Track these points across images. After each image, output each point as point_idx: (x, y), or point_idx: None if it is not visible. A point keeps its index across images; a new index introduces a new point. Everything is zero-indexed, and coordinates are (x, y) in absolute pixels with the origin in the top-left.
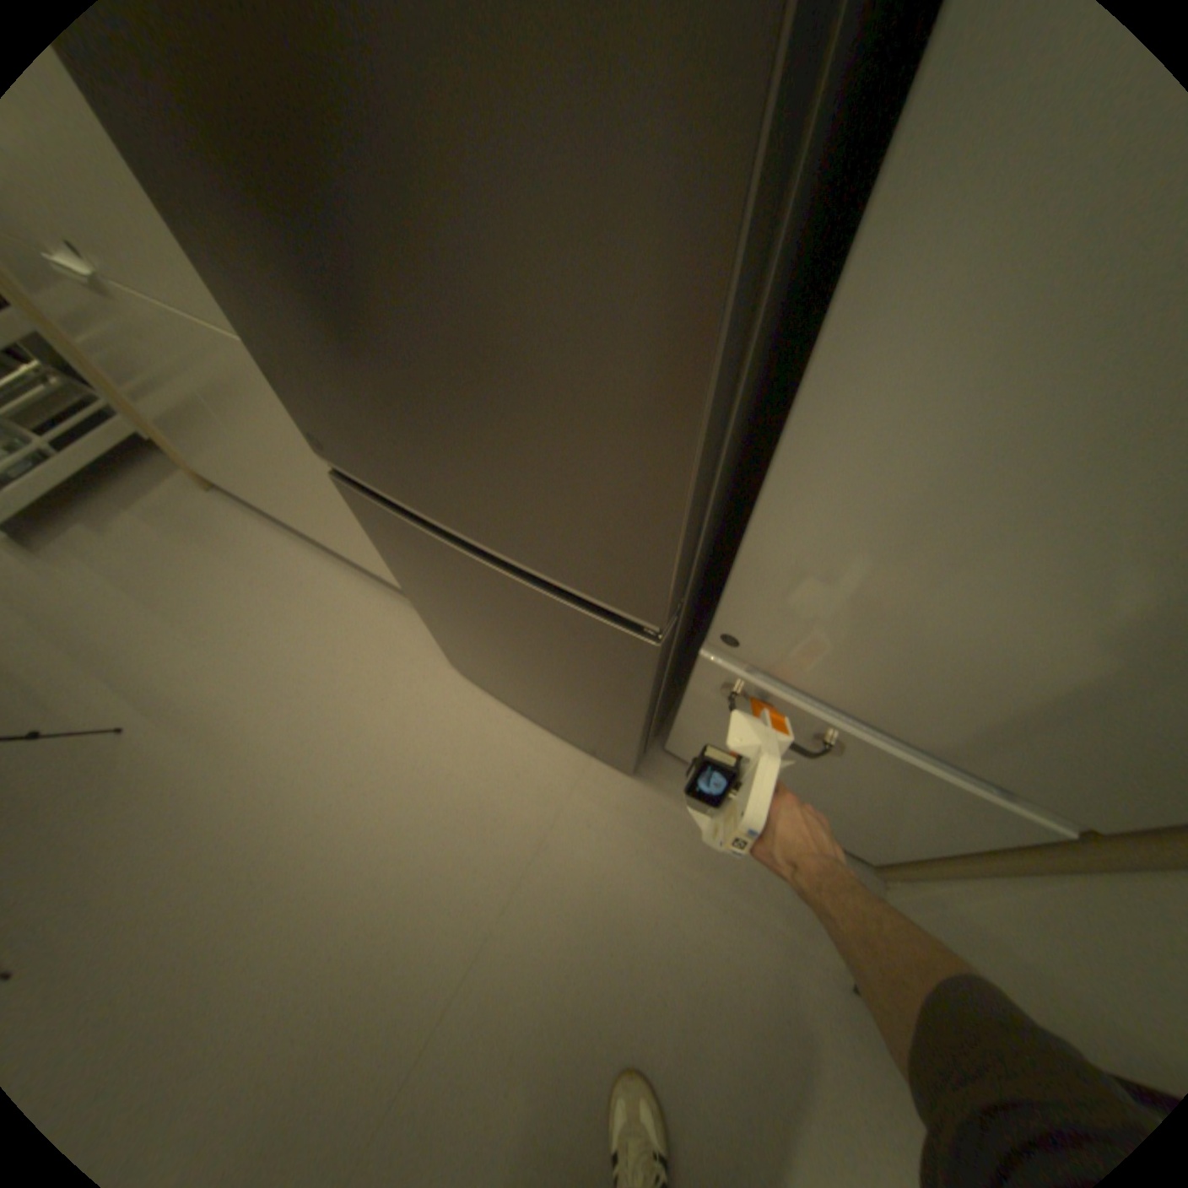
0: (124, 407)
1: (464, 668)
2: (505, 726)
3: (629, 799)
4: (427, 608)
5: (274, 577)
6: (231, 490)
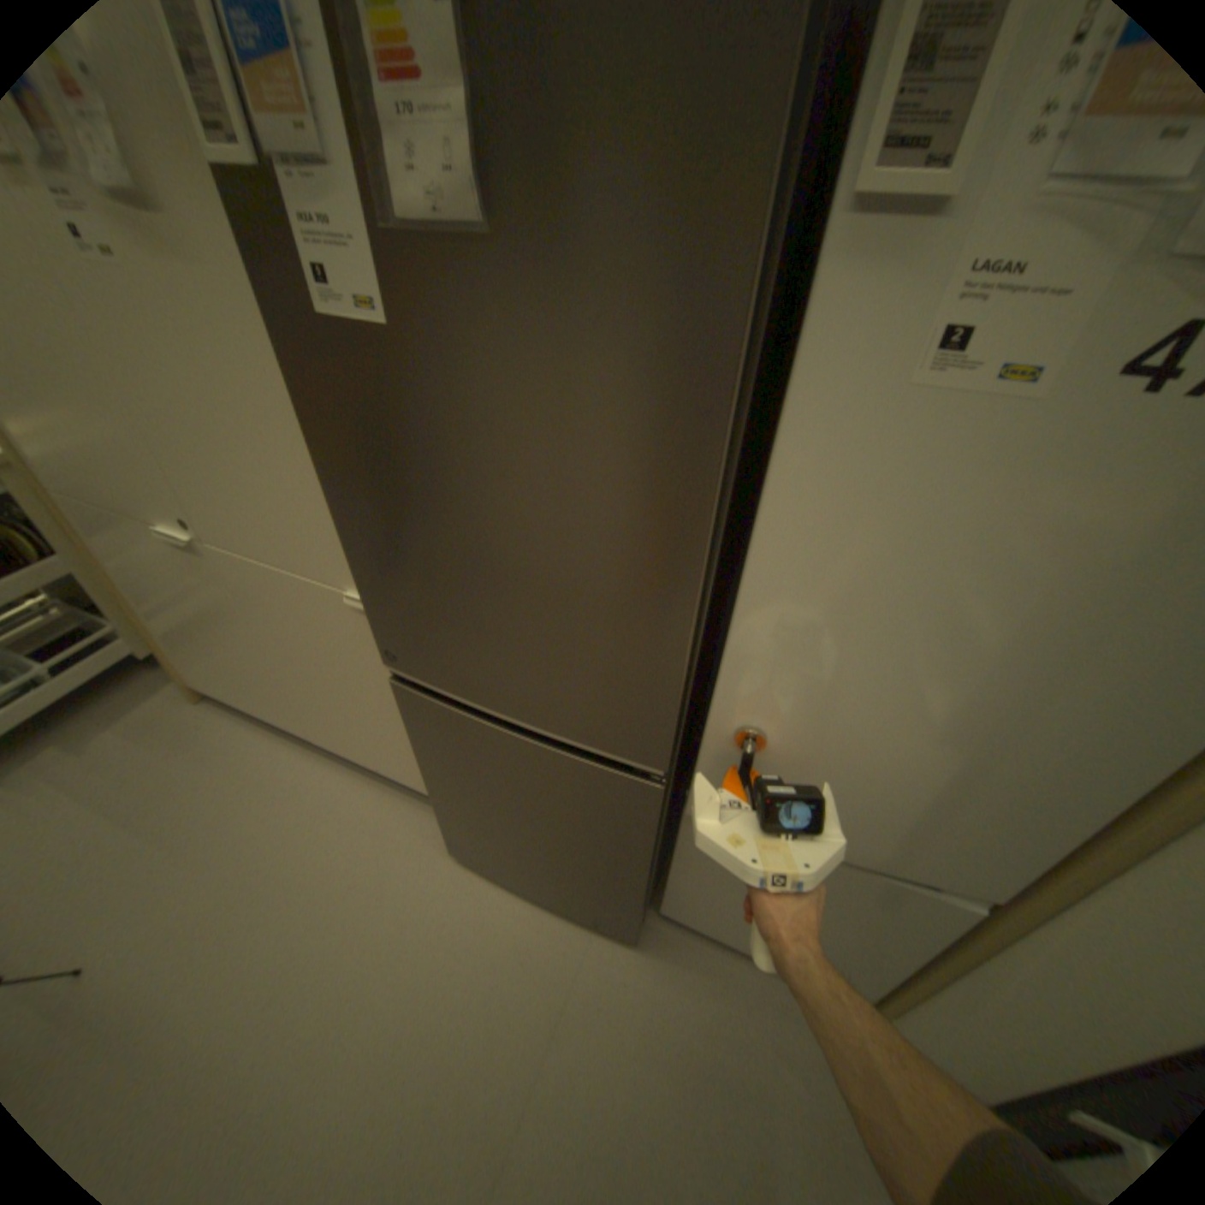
0: (140, 632)
1: (460, 856)
2: (504, 911)
3: (633, 973)
4: (443, 791)
5: (263, 782)
6: (227, 700)
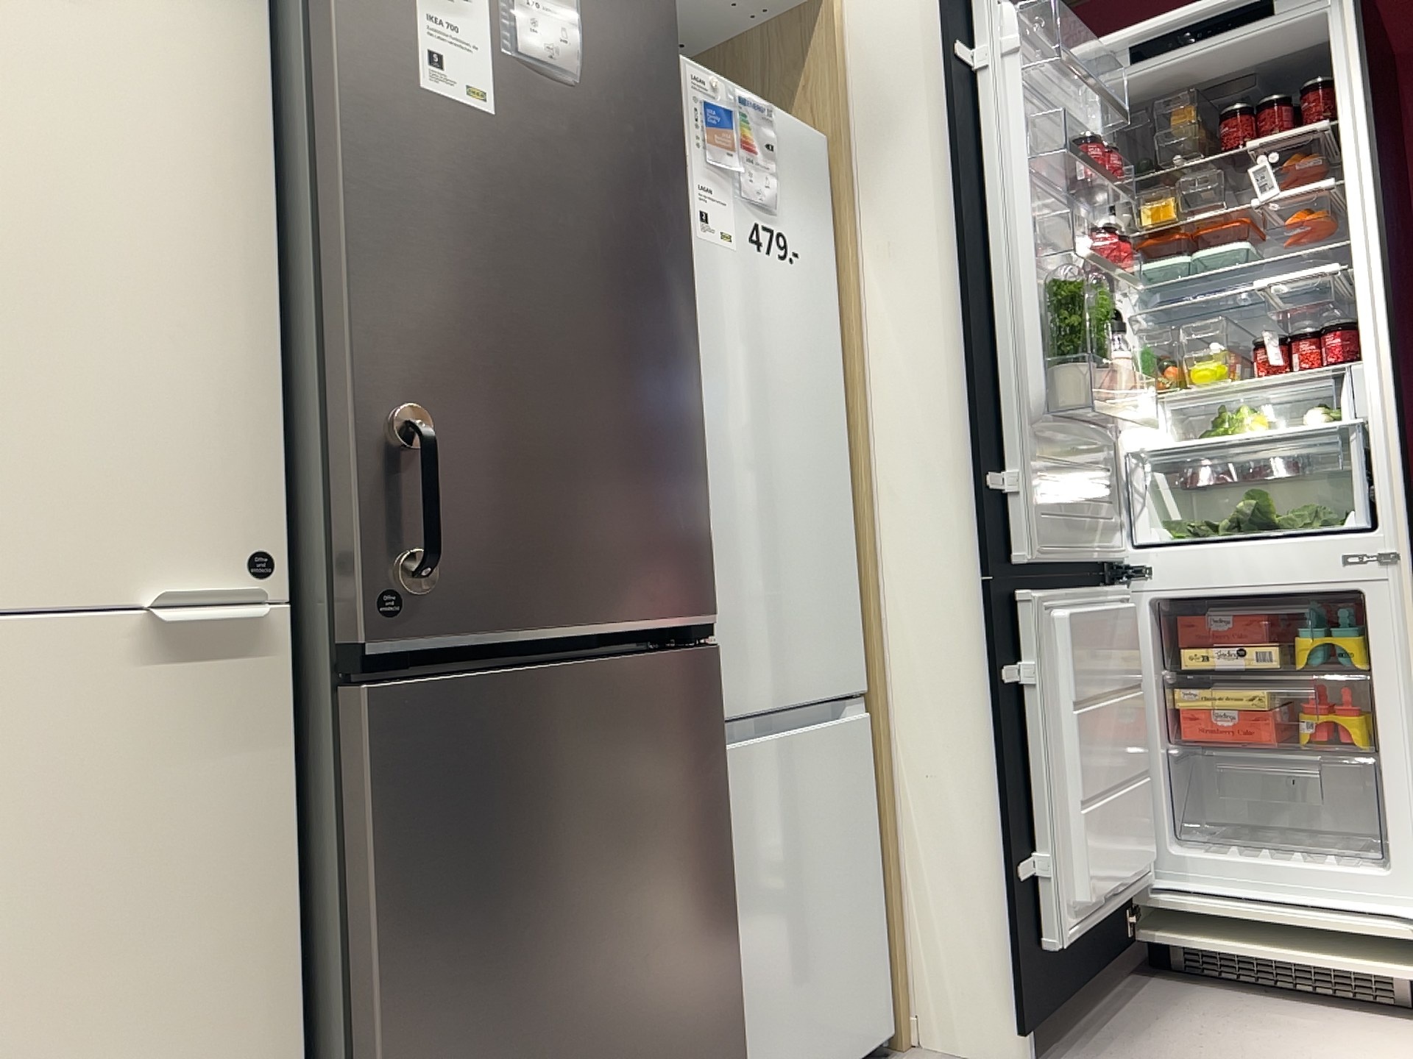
0: None
1: None
2: None
3: None
4: (424, 1053)
5: None
6: None
